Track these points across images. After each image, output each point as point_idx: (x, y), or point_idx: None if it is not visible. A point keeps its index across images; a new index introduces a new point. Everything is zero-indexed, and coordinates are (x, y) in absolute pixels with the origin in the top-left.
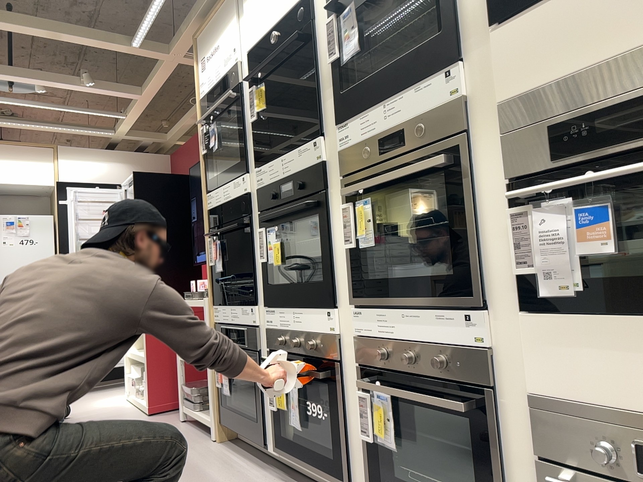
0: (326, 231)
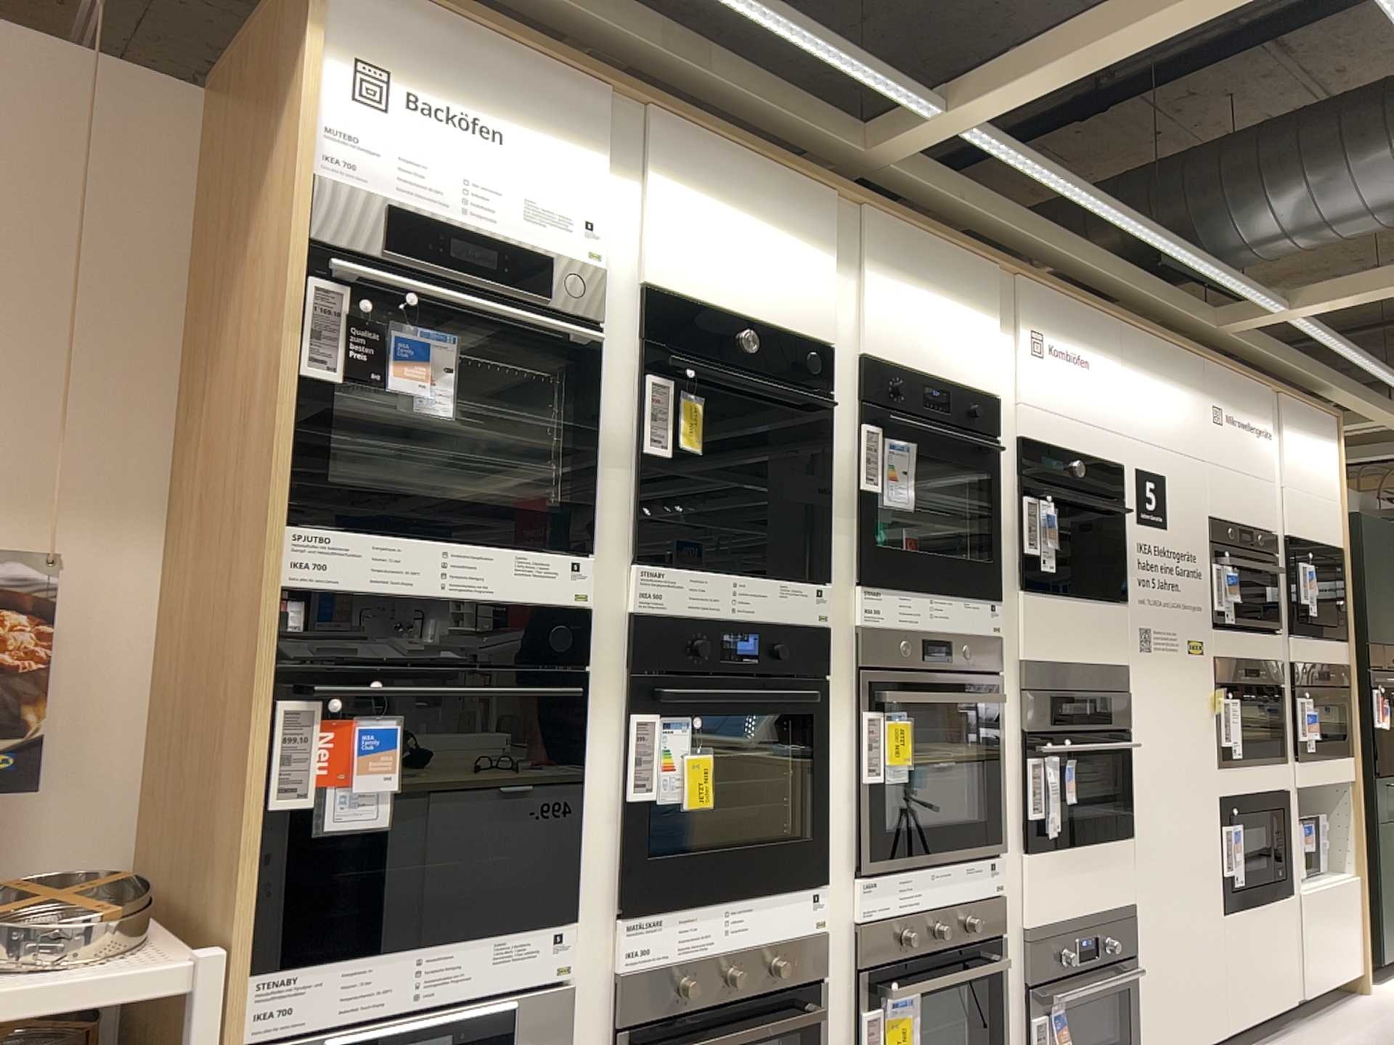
0: (820, 741)
